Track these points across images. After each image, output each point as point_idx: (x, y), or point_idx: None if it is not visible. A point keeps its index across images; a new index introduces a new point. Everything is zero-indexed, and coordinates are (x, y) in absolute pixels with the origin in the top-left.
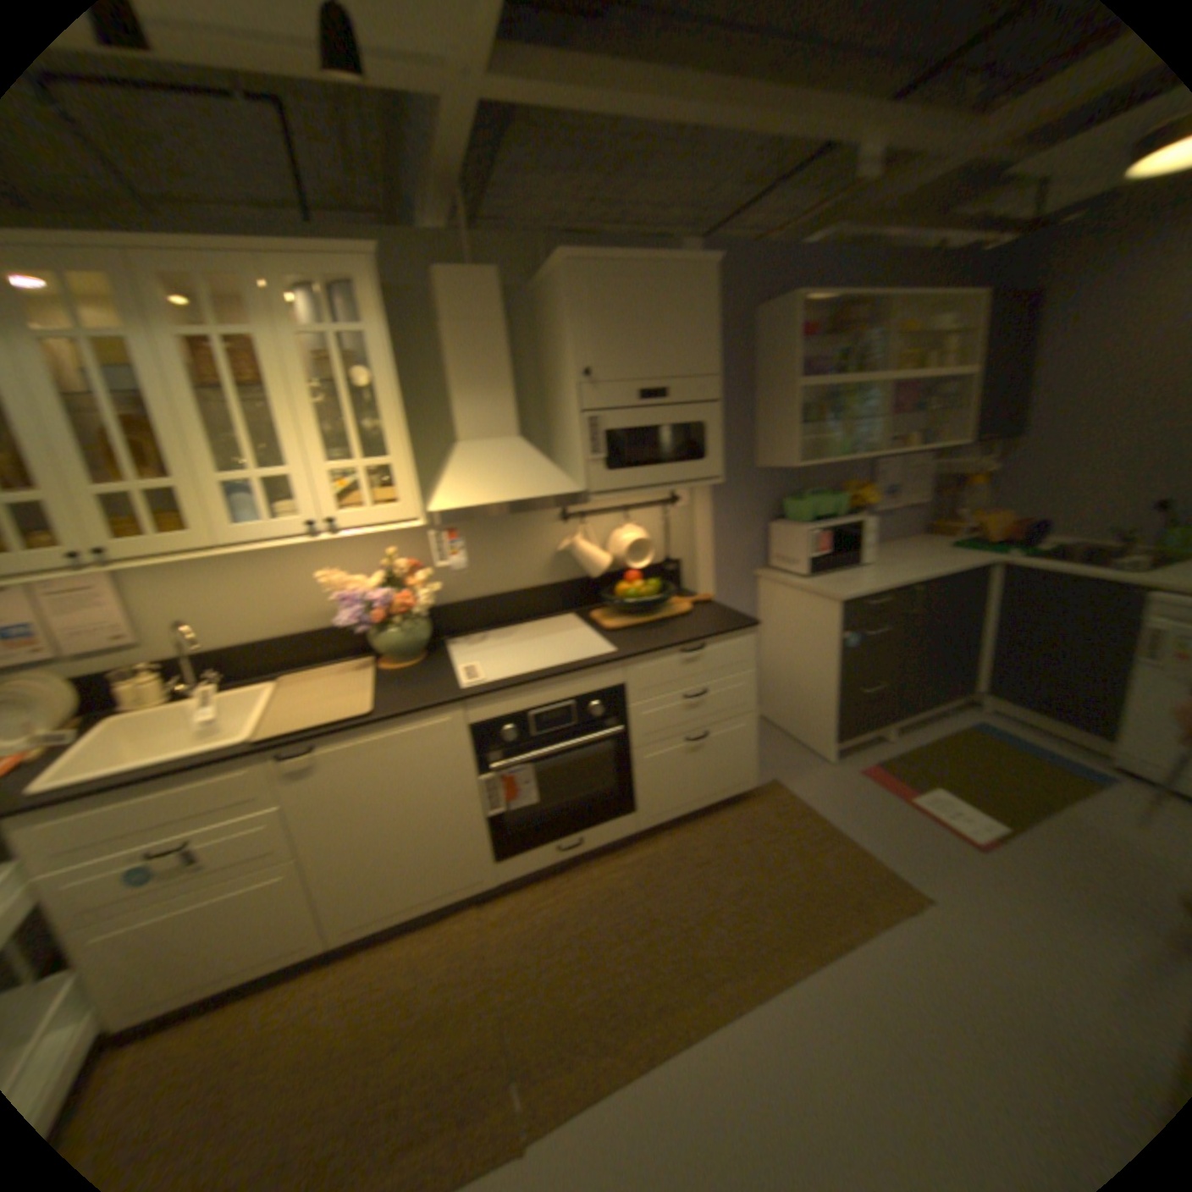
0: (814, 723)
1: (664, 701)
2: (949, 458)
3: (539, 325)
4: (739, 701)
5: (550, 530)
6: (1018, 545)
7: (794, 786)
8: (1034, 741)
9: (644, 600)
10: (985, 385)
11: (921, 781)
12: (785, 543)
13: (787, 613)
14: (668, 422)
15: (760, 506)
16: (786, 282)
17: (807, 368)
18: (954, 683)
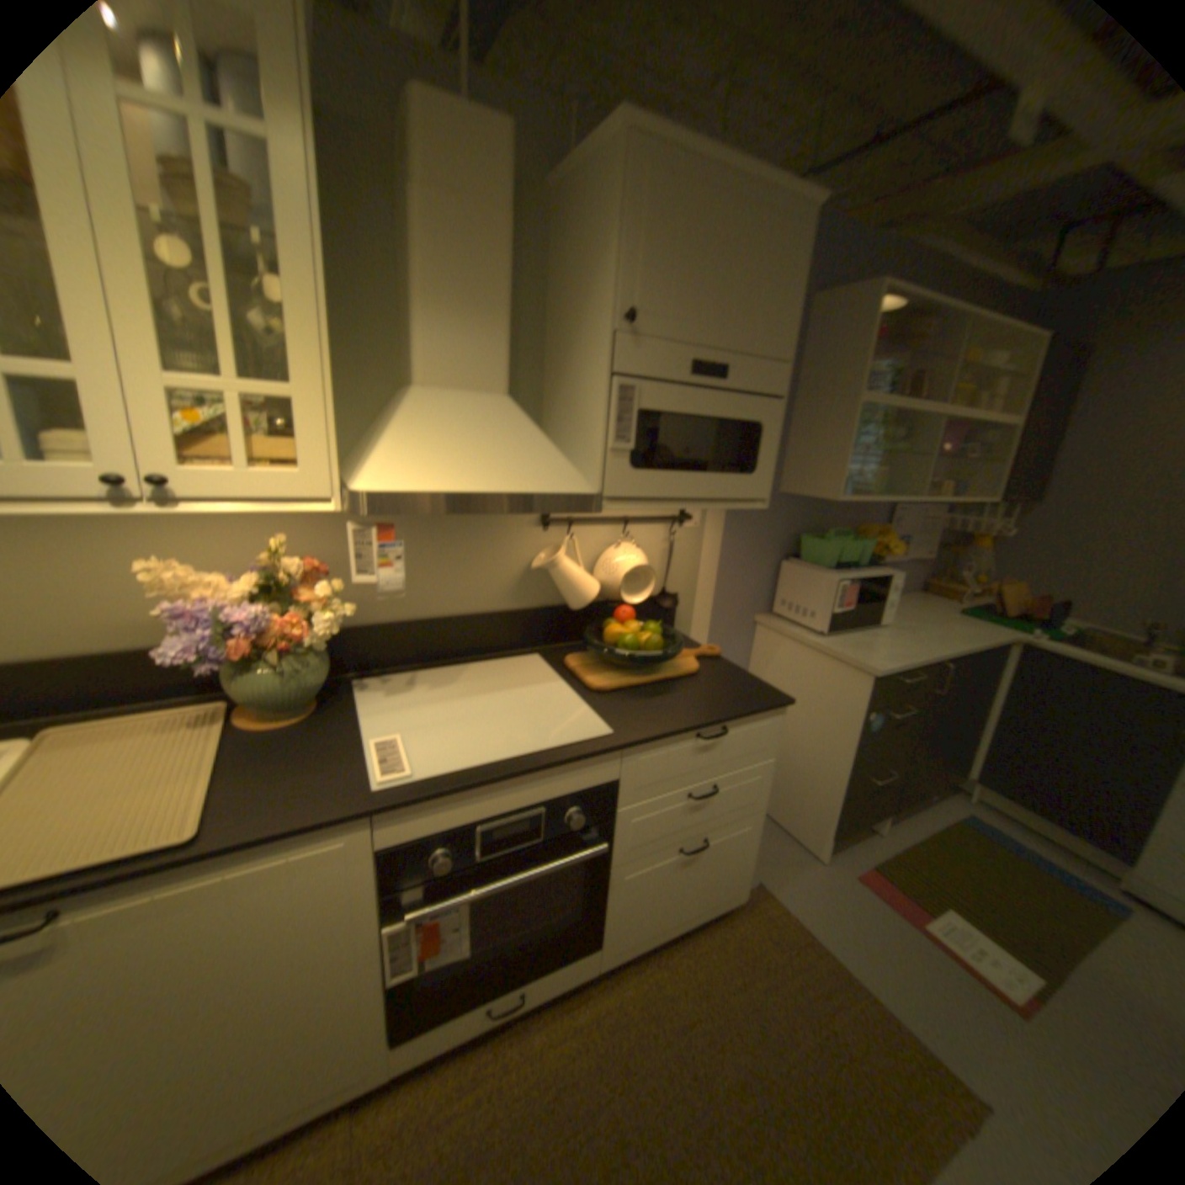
0: (803, 810)
1: (660, 802)
2: (960, 514)
3: (549, 239)
4: (748, 799)
5: (520, 535)
6: (1030, 623)
7: (781, 895)
8: (1028, 845)
9: (638, 650)
10: (1024, 440)
11: (925, 896)
12: (795, 588)
13: (788, 673)
14: (718, 413)
15: (772, 539)
16: (849, 270)
17: (869, 380)
18: (951, 770)
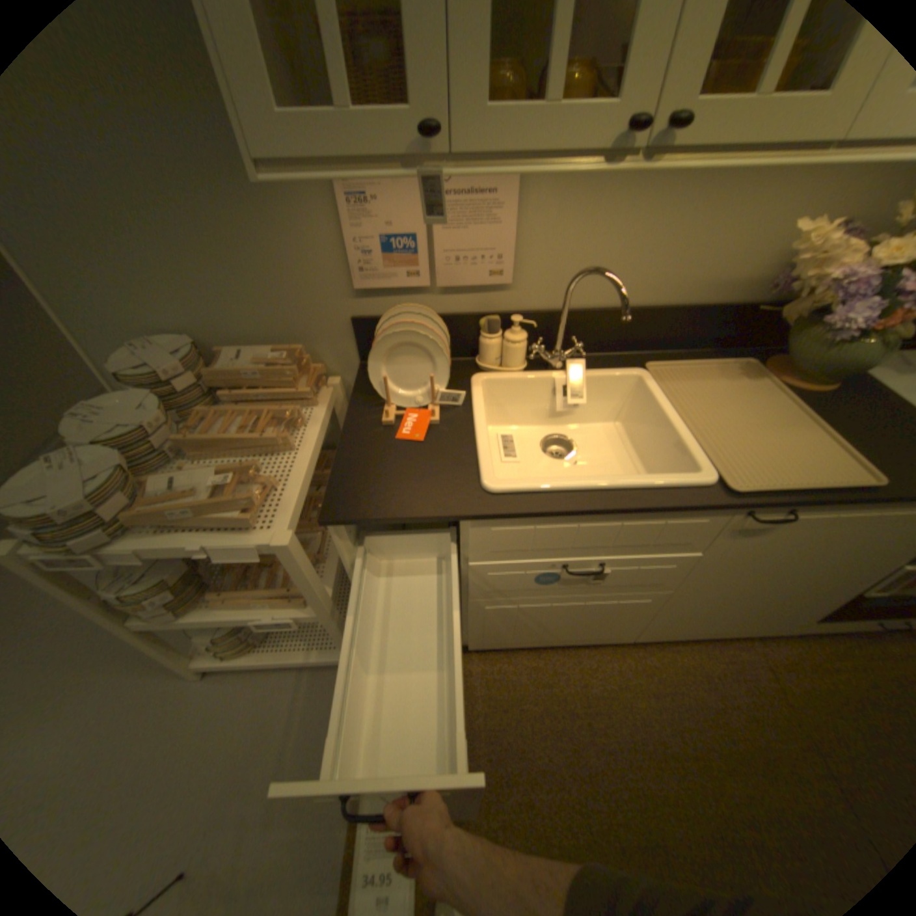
0: None
1: None
2: None
3: None
4: None
5: None
6: None
7: None
8: None
9: None
10: None
11: None
12: None
13: None
14: None
15: None
16: None
17: None
18: None
